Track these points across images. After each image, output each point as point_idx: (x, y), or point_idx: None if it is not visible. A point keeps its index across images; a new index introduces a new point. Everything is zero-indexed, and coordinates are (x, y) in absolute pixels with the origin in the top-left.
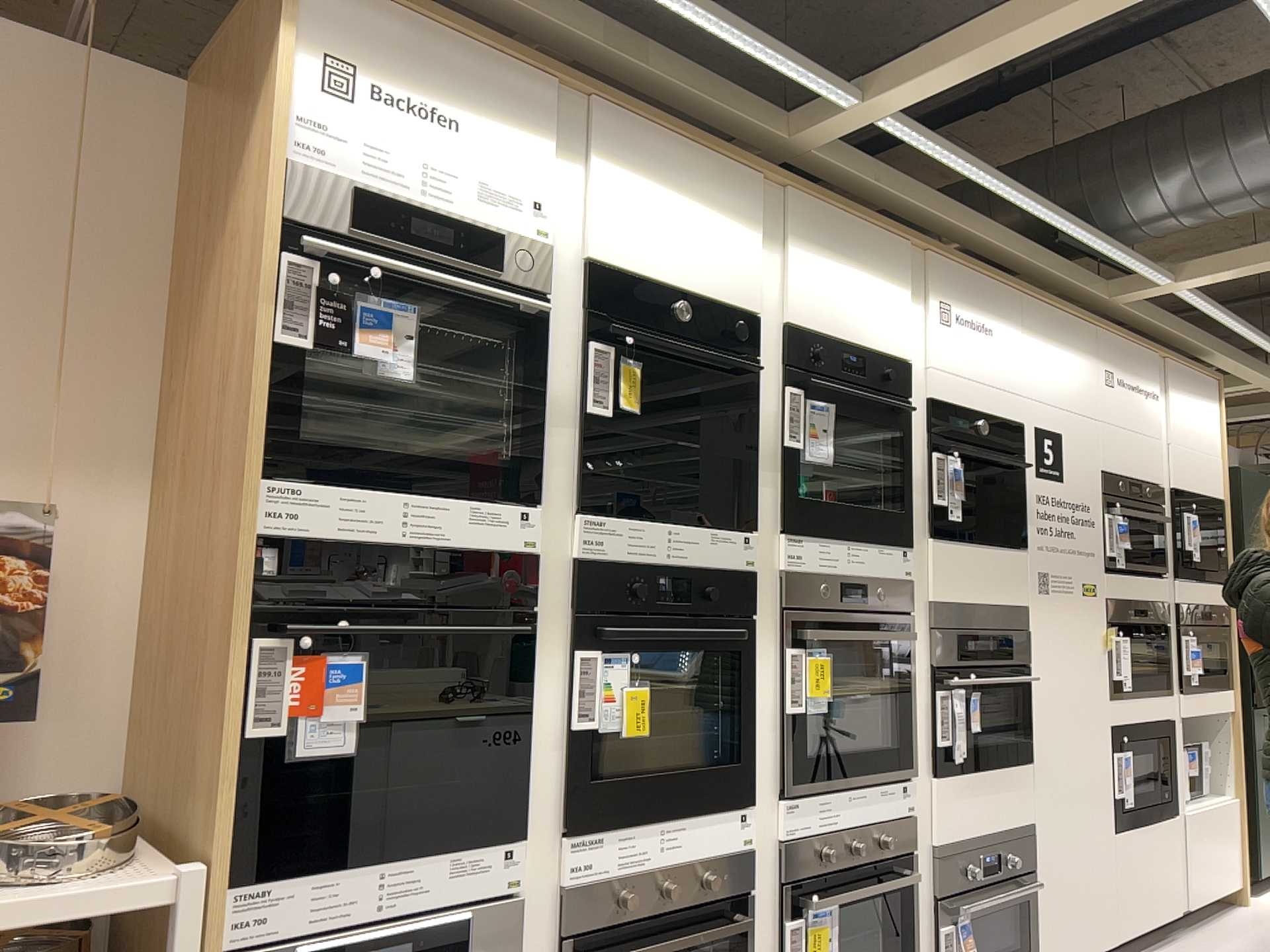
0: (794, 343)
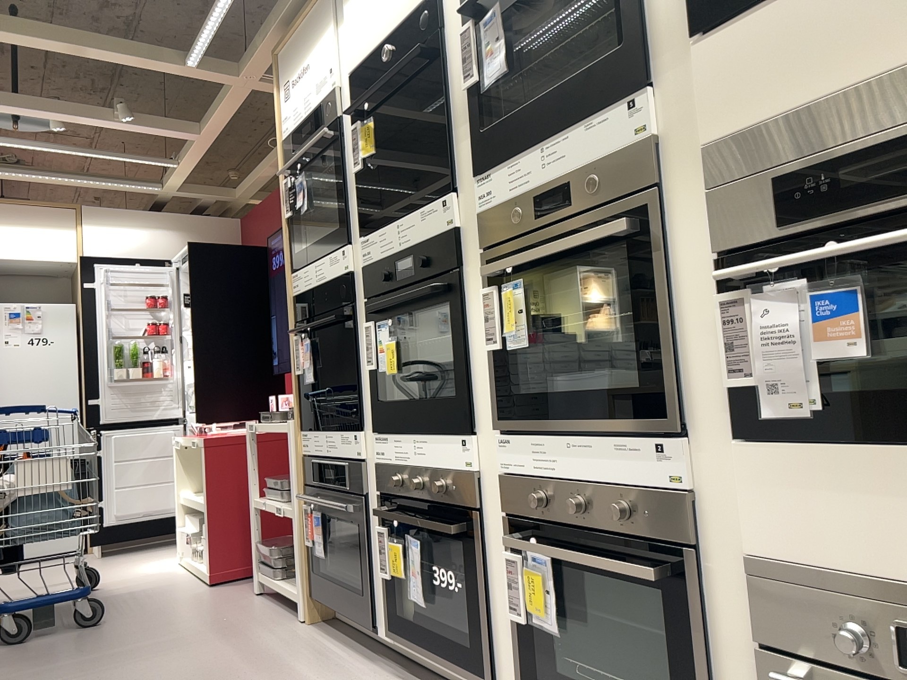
0: None
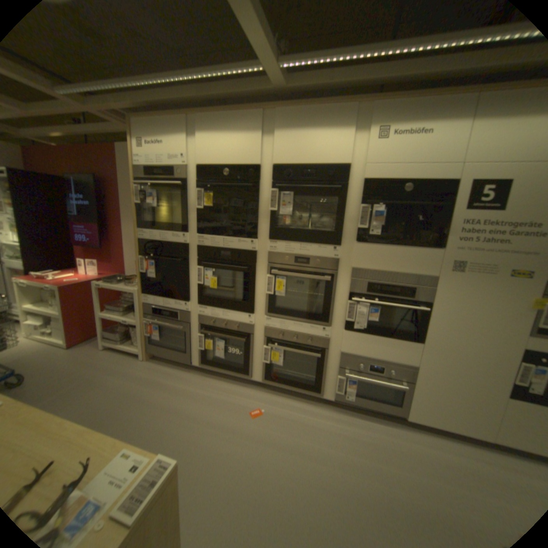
0: (281, 170)
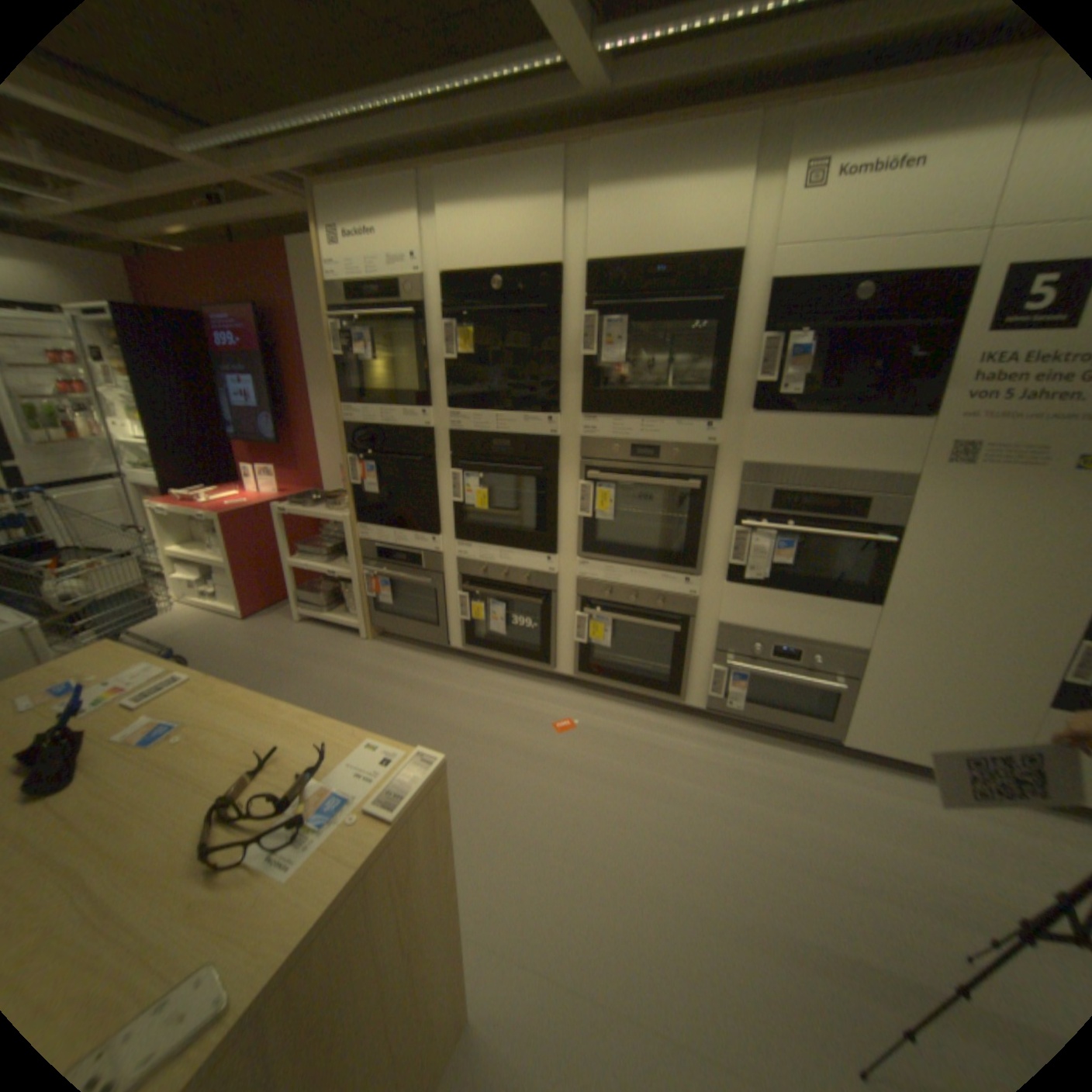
0: (602, 272)
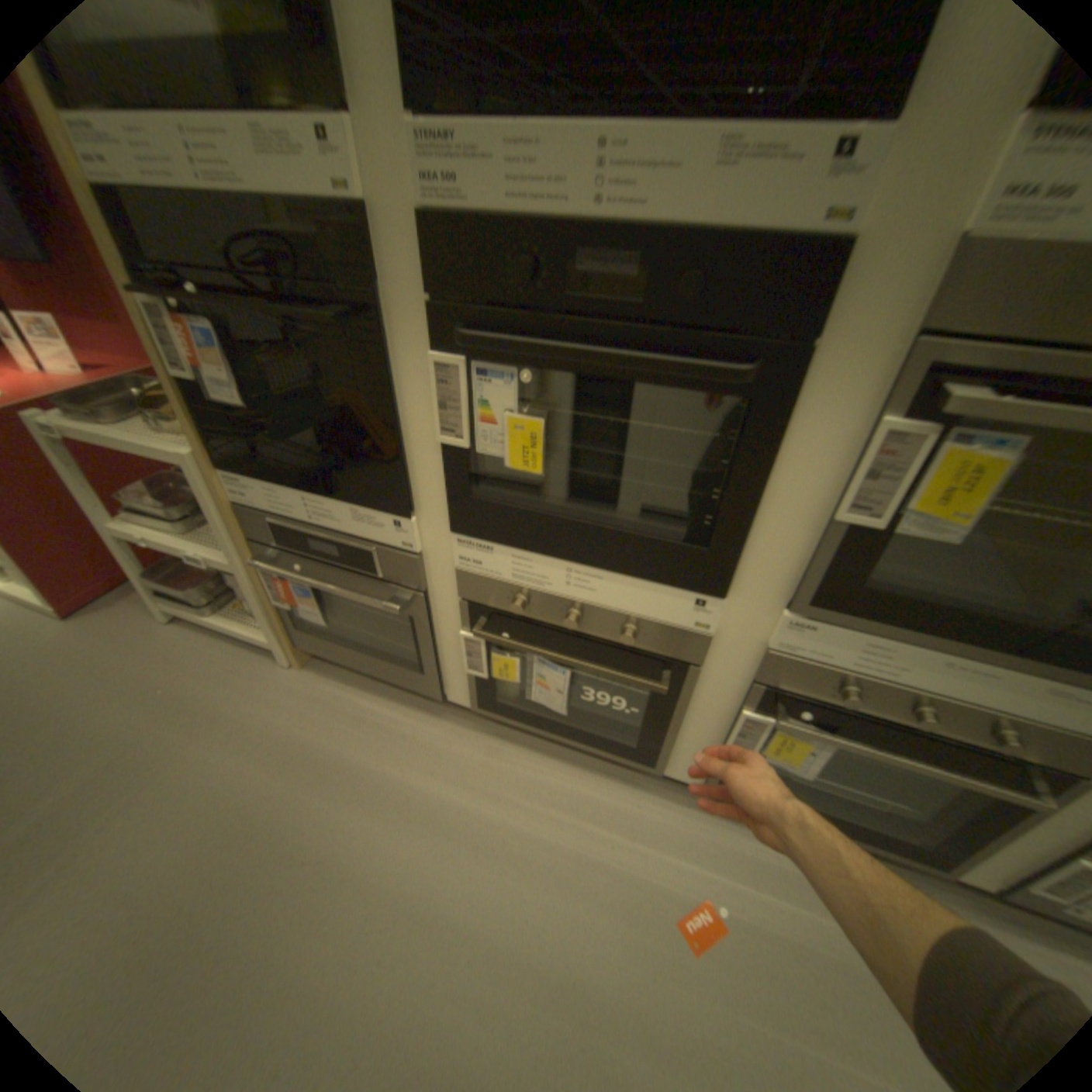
0: None
